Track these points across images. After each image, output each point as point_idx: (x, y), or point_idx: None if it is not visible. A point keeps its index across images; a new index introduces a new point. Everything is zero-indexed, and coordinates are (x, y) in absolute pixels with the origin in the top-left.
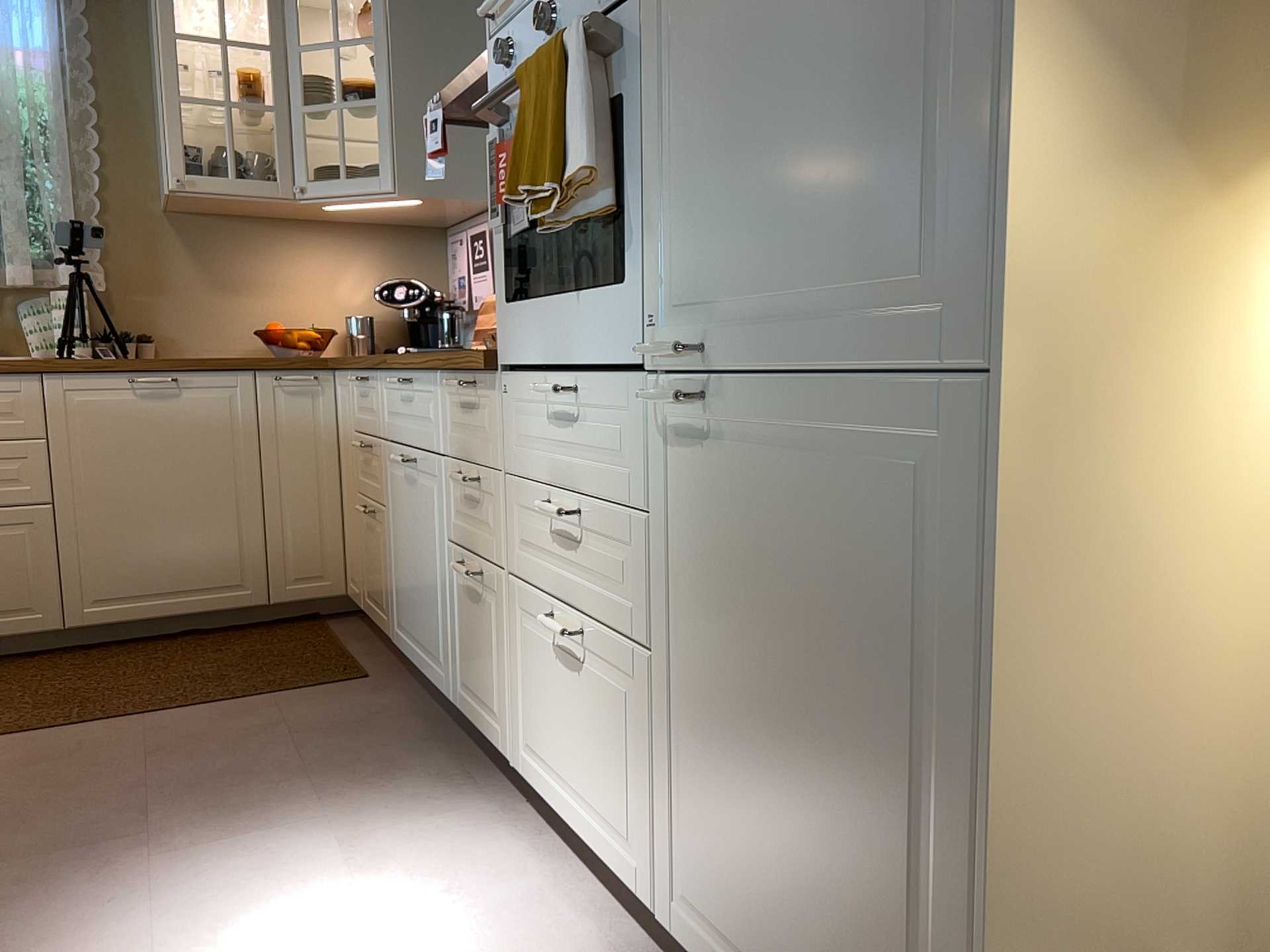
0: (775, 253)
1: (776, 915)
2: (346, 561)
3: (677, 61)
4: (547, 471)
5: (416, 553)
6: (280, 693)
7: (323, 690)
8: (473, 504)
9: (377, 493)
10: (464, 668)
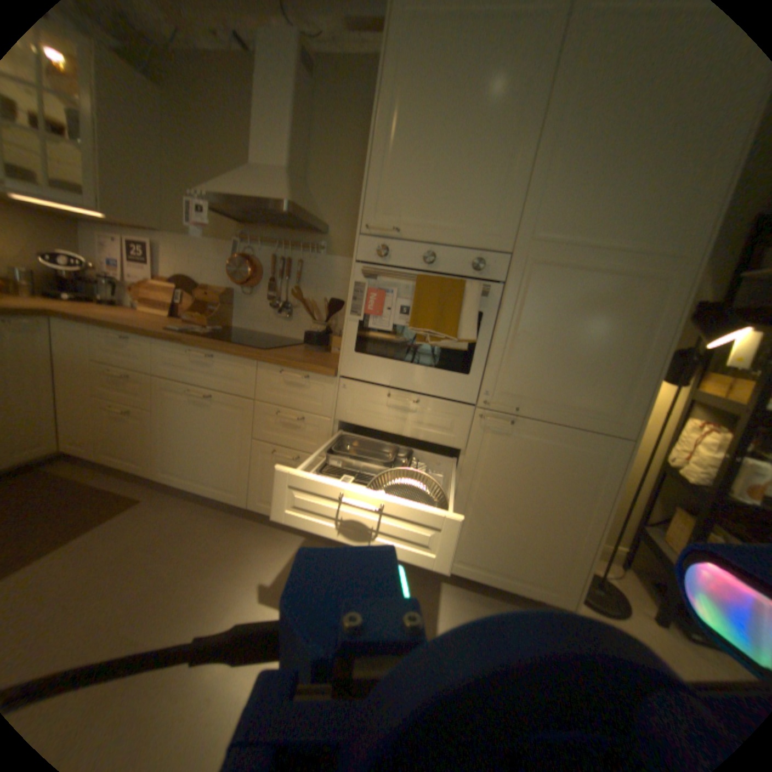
0: (555, 390)
1: (507, 556)
2: (58, 432)
3: (516, 316)
4: (378, 424)
5: (202, 439)
6: (89, 528)
7: (116, 517)
8: (290, 426)
9: (134, 402)
10: (264, 493)
